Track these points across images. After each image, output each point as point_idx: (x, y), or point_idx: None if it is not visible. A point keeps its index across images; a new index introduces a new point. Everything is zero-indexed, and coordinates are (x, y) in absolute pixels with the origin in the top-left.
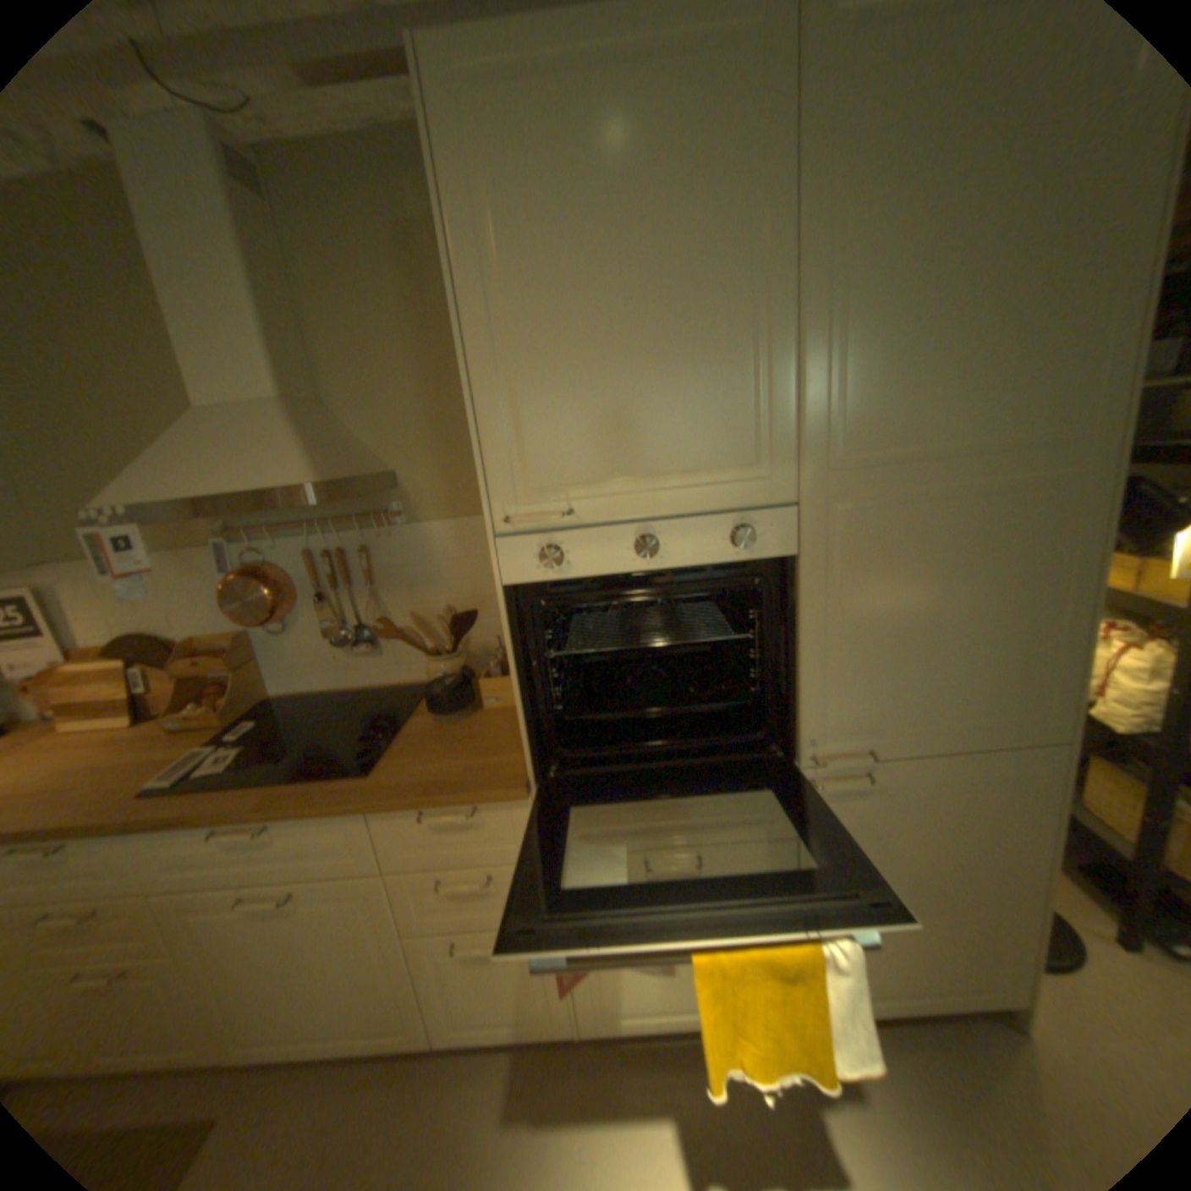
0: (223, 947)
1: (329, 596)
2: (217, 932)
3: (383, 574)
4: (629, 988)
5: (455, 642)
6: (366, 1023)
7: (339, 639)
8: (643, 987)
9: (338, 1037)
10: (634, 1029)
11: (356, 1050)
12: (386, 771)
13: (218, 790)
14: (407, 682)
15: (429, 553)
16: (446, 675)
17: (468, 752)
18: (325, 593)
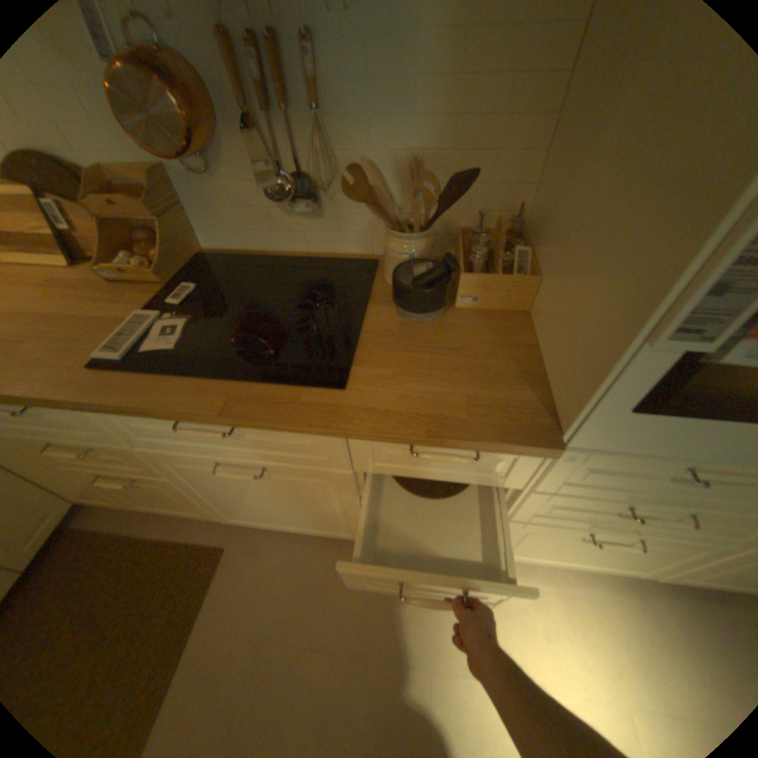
0: (209, 481)
1: (258, 117)
2: (201, 474)
3: (333, 86)
4: (540, 550)
5: (436, 213)
6: (324, 526)
7: (273, 187)
8: (552, 551)
9: (302, 527)
10: (526, 561)
11: (314, 533)
12: (366, 380)
13: (174, 371)
14: (349, 252)
15: (406, 53)
16: (414, 257)
17: (461, 370)
18: (253, 113)
